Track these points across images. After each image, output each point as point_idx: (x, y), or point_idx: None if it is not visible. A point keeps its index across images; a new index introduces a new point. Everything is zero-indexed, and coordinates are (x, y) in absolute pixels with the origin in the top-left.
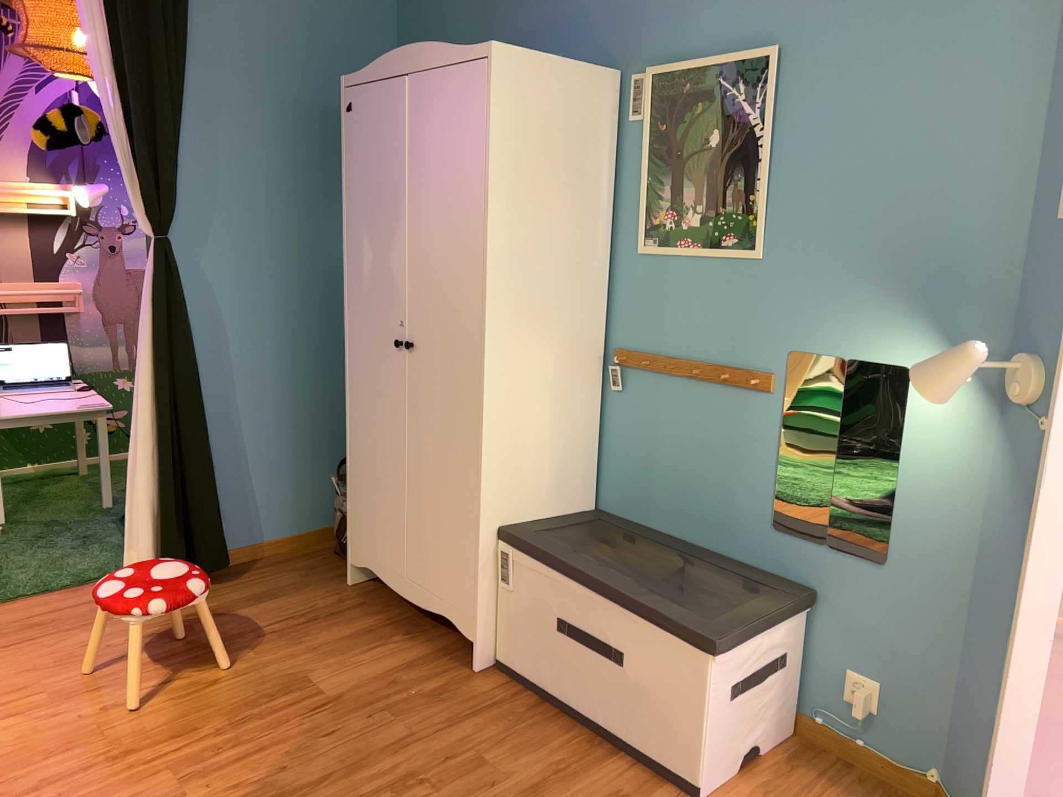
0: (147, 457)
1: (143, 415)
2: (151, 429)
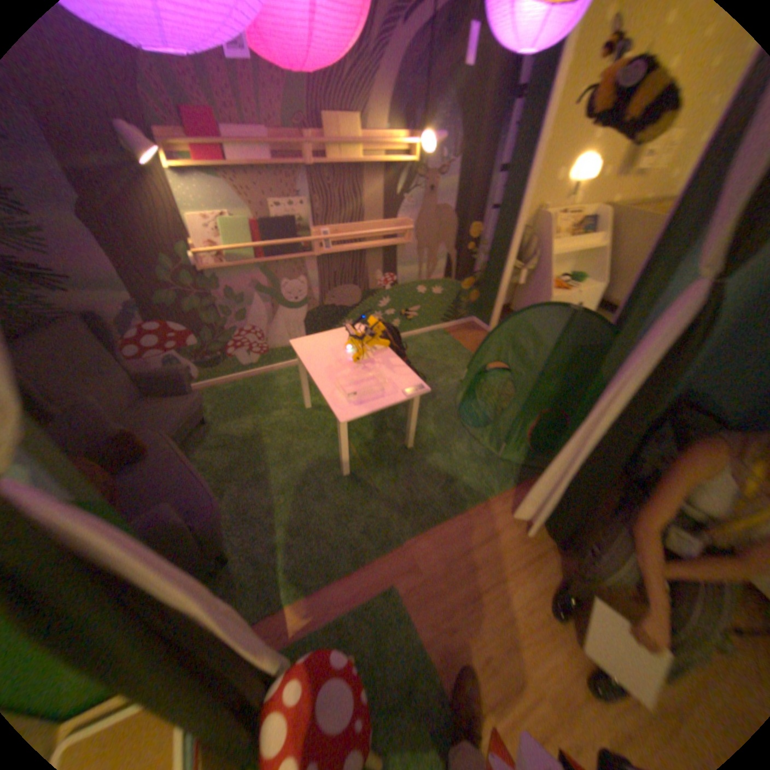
0: (576, 465)
1: (592, 441)
2: (590, 447)
